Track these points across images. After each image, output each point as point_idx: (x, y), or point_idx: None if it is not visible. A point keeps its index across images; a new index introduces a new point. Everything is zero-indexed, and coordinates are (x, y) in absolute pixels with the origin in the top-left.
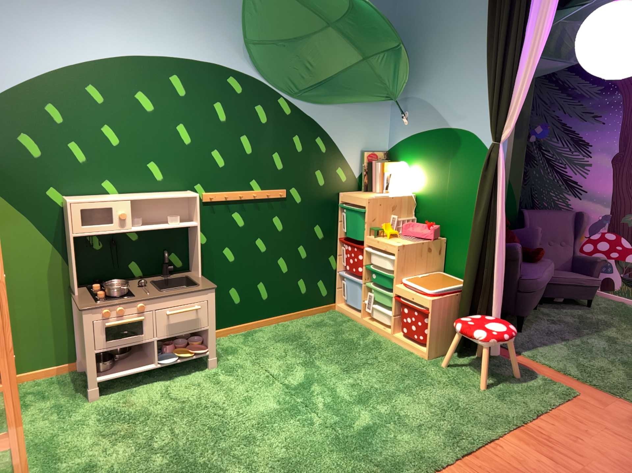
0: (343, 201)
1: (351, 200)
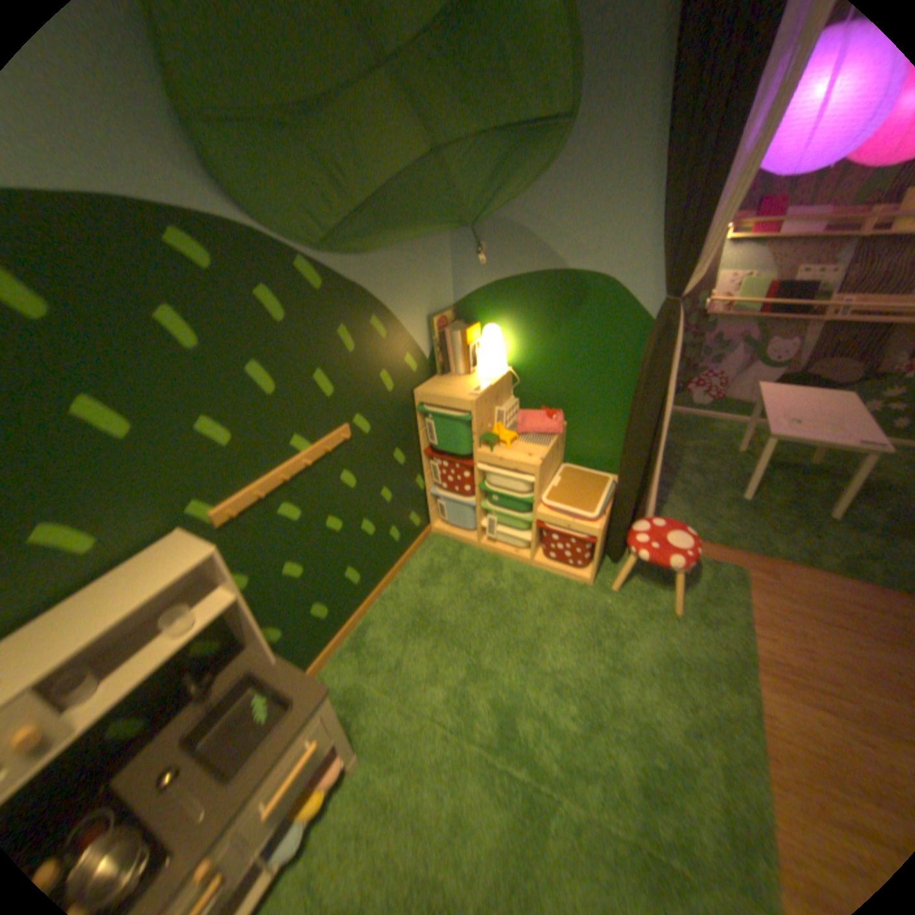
0: (420, 403)
1: (437, 402)
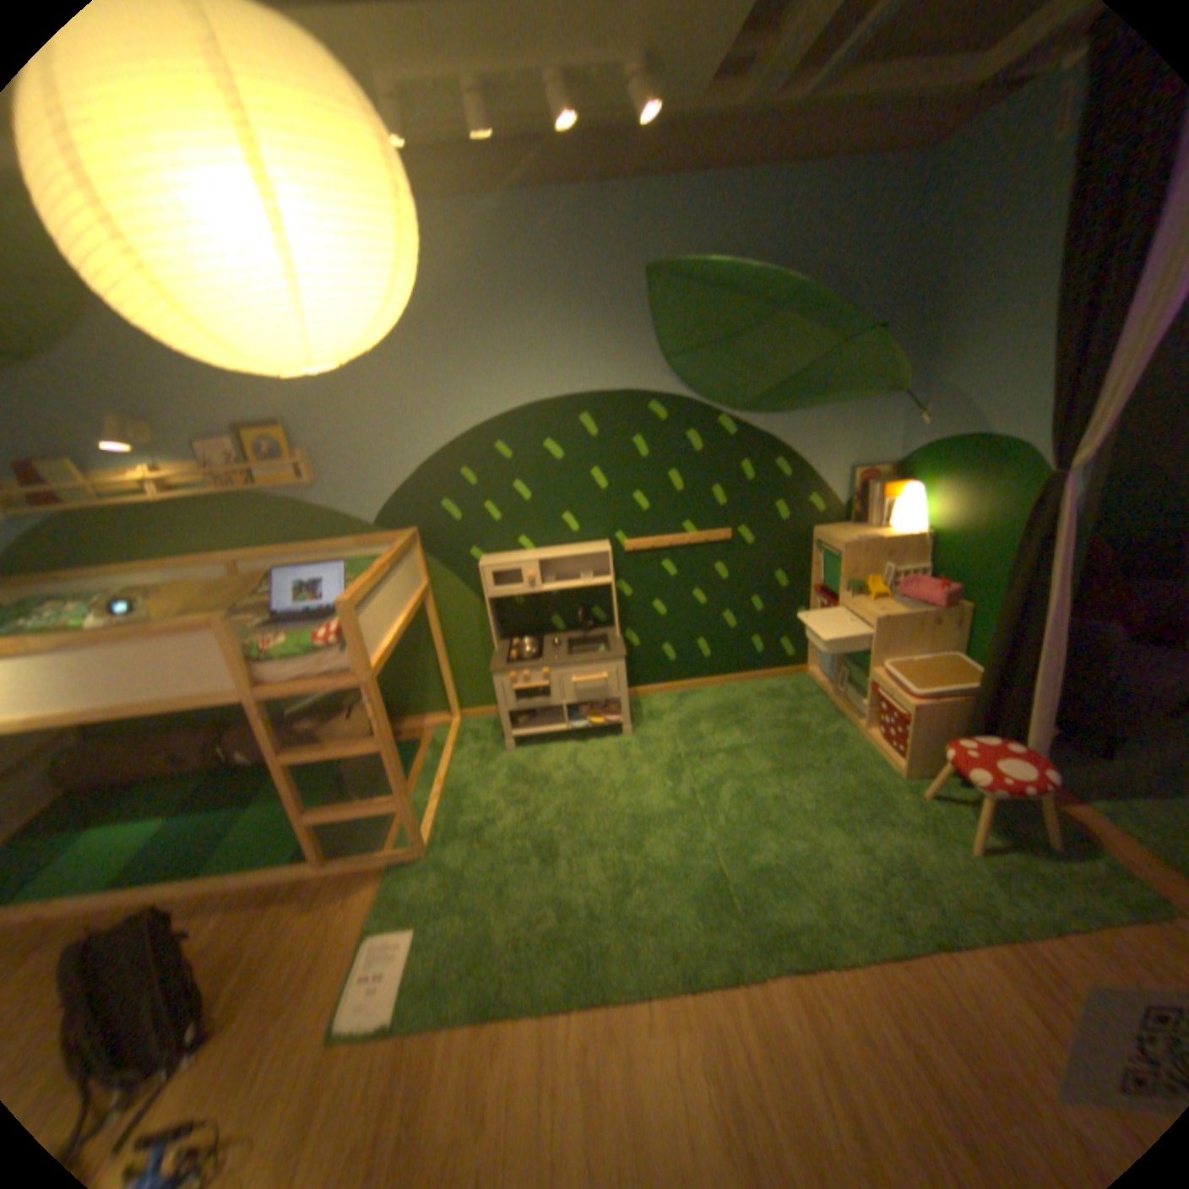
0: (816, 541)
1: (824, 541)
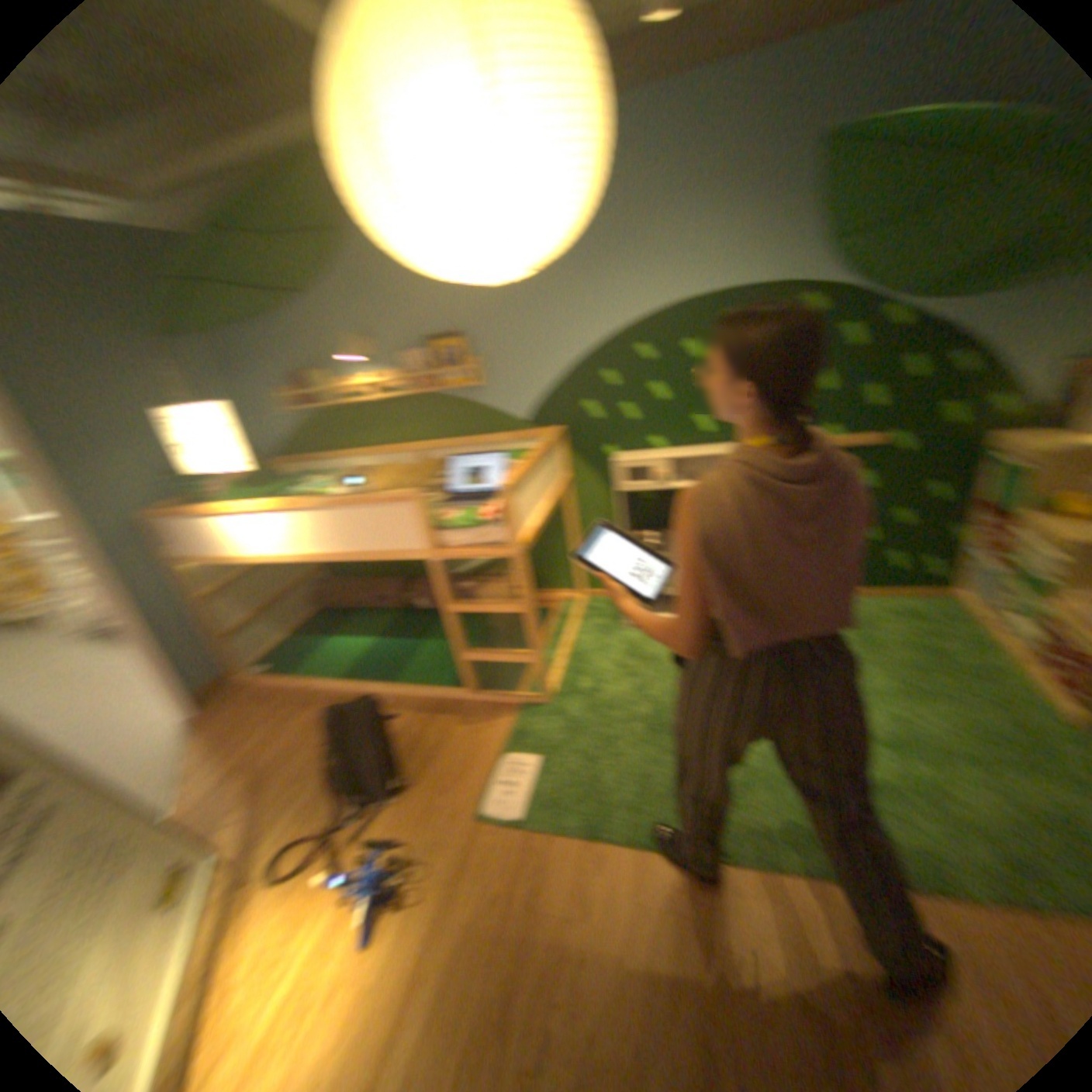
0: (996, 448)
1: (1007, 449)
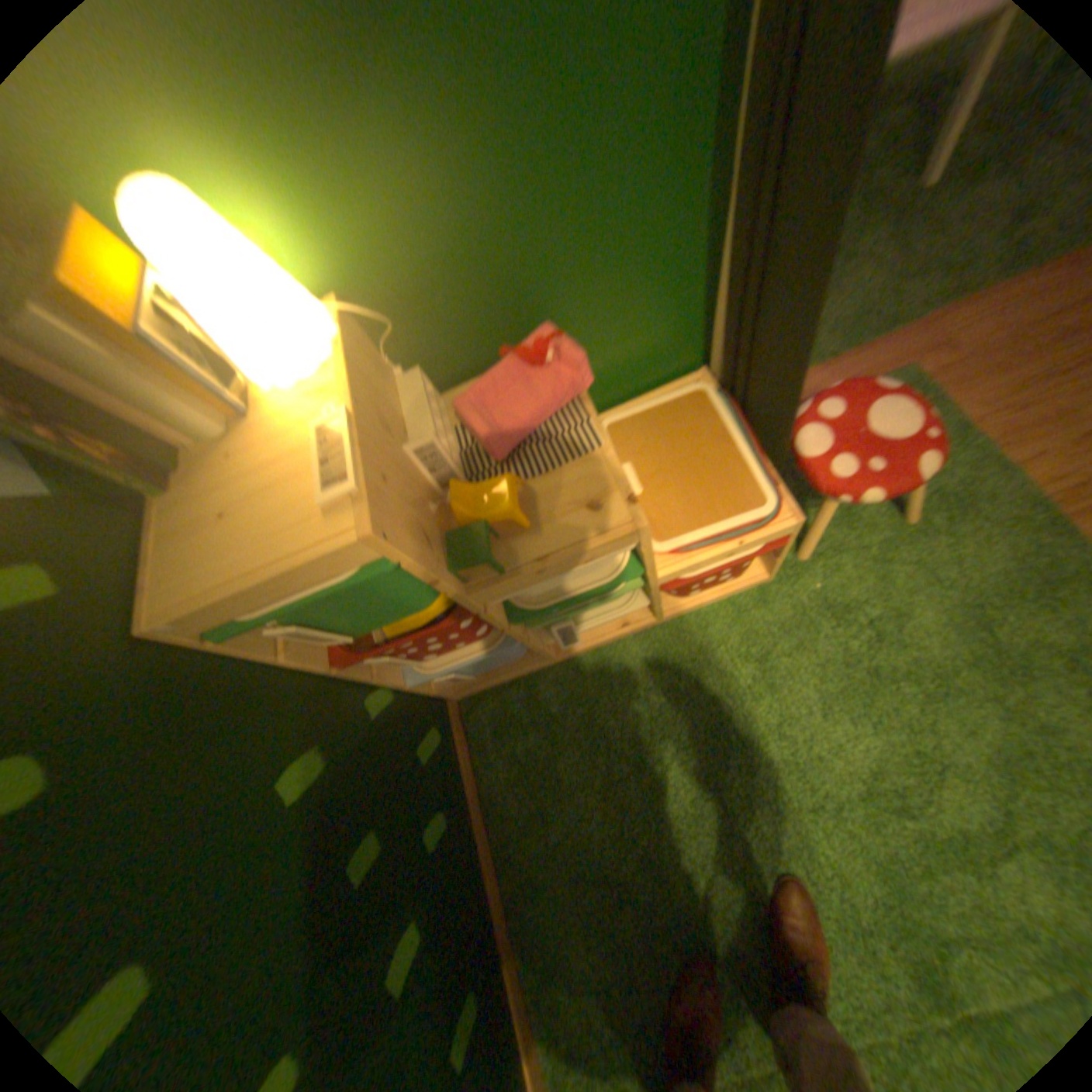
0: (195, 624)
1: (250, 597)
